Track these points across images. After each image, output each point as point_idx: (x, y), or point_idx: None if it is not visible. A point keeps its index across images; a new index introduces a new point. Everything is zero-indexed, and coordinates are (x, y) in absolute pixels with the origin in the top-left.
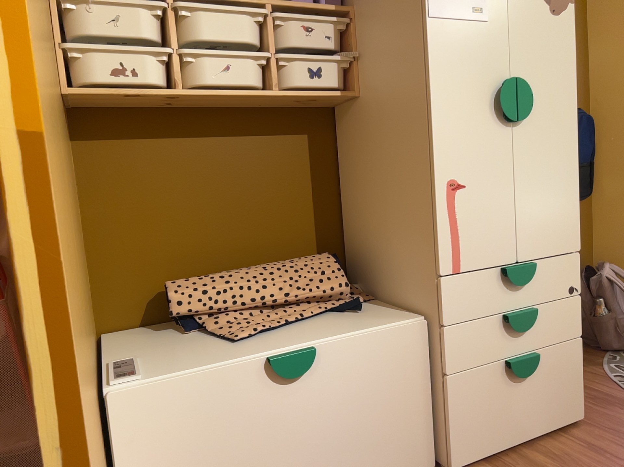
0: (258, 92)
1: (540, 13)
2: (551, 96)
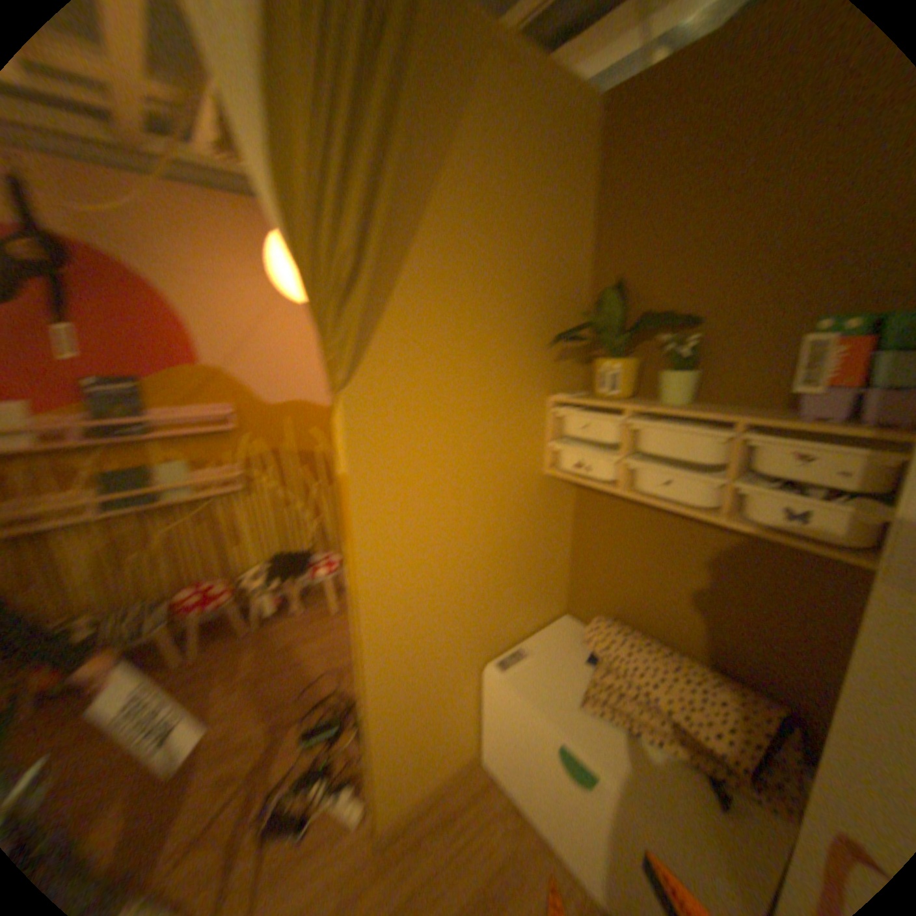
0: (697, 515)
1: None
2: None
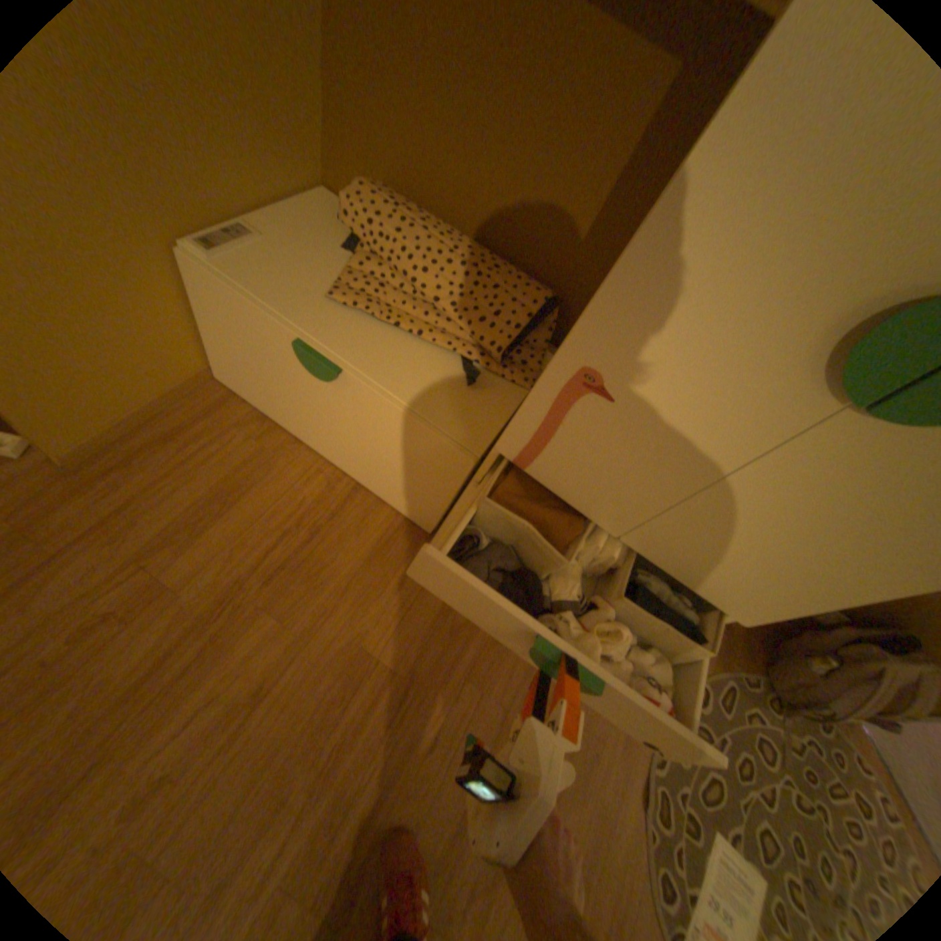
0: None
1: None
2: None
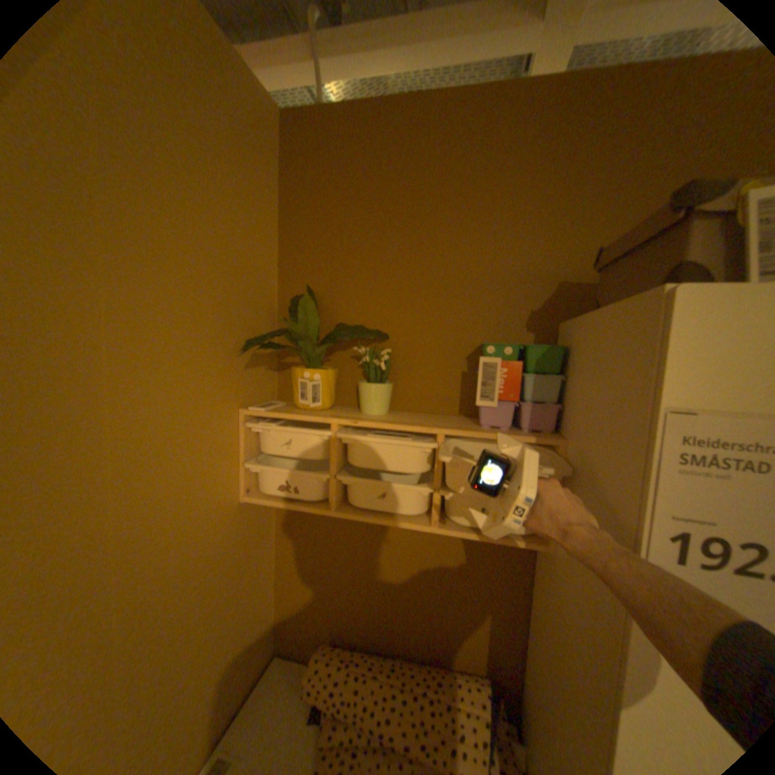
0: (412, 526)
1: None
2: None
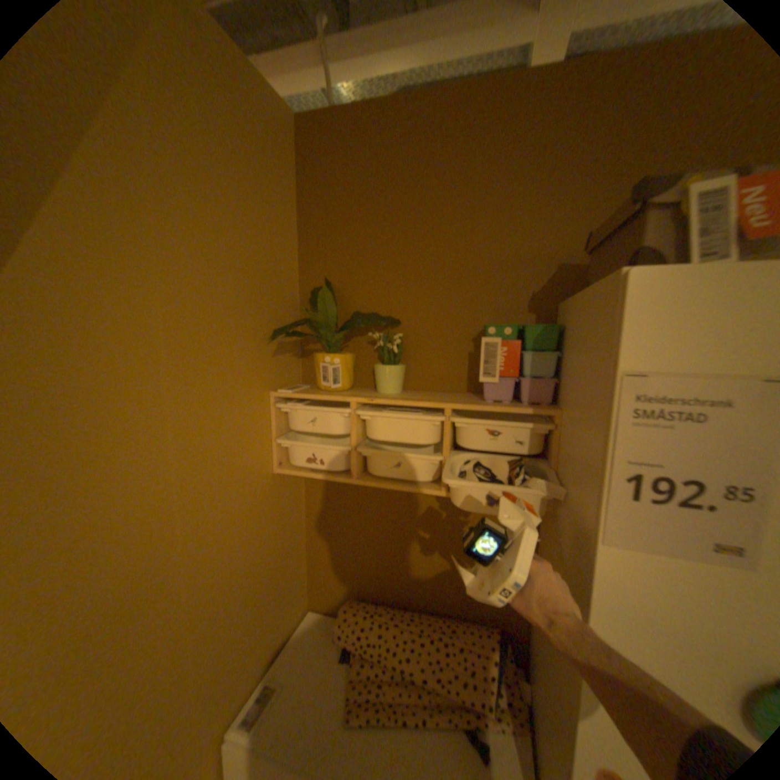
0: (425, 491)
1: None
2: None
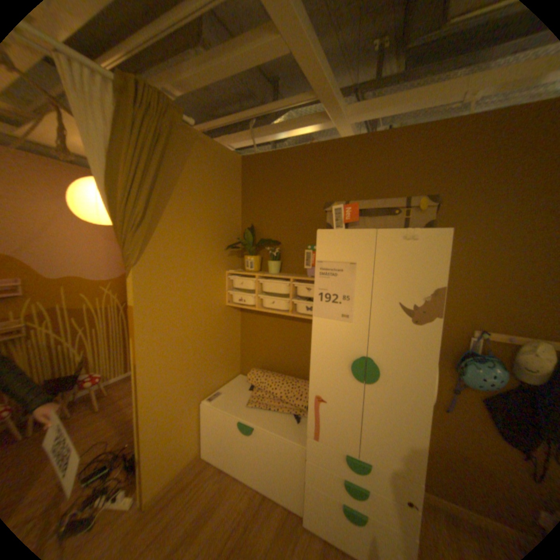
0: (282, 314)
1: (401, 323)
2: (405, 376)
